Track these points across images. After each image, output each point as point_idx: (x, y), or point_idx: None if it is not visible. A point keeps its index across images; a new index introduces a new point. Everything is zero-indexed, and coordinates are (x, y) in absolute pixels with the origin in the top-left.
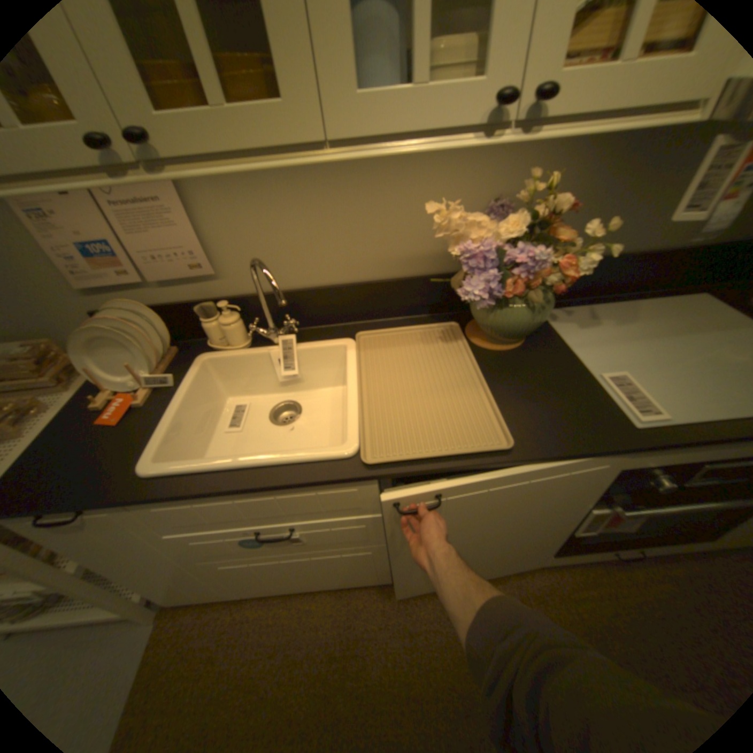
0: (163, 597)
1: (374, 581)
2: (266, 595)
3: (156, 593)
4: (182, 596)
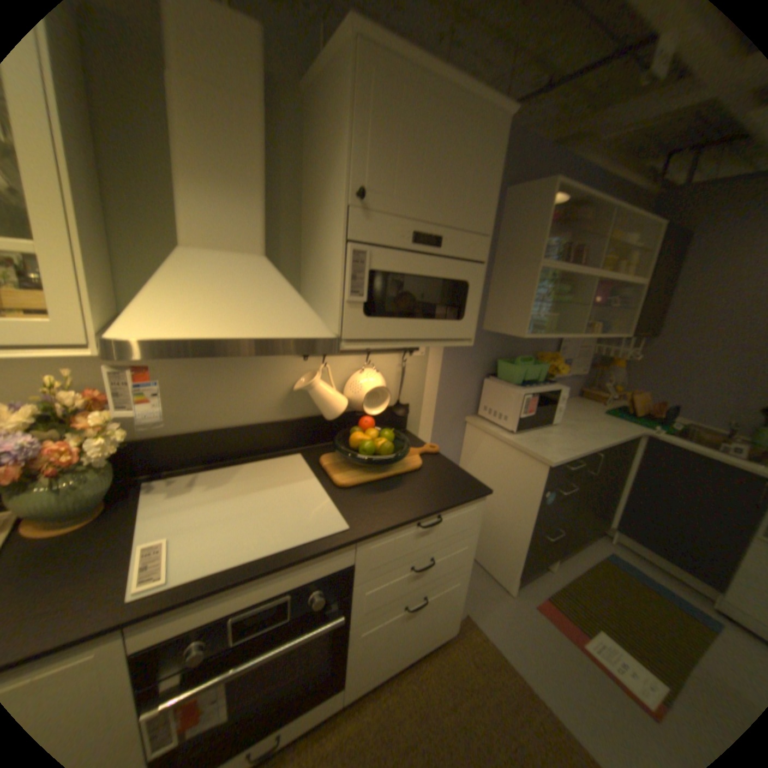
0: None
1: None
2: None
3: None
4: None
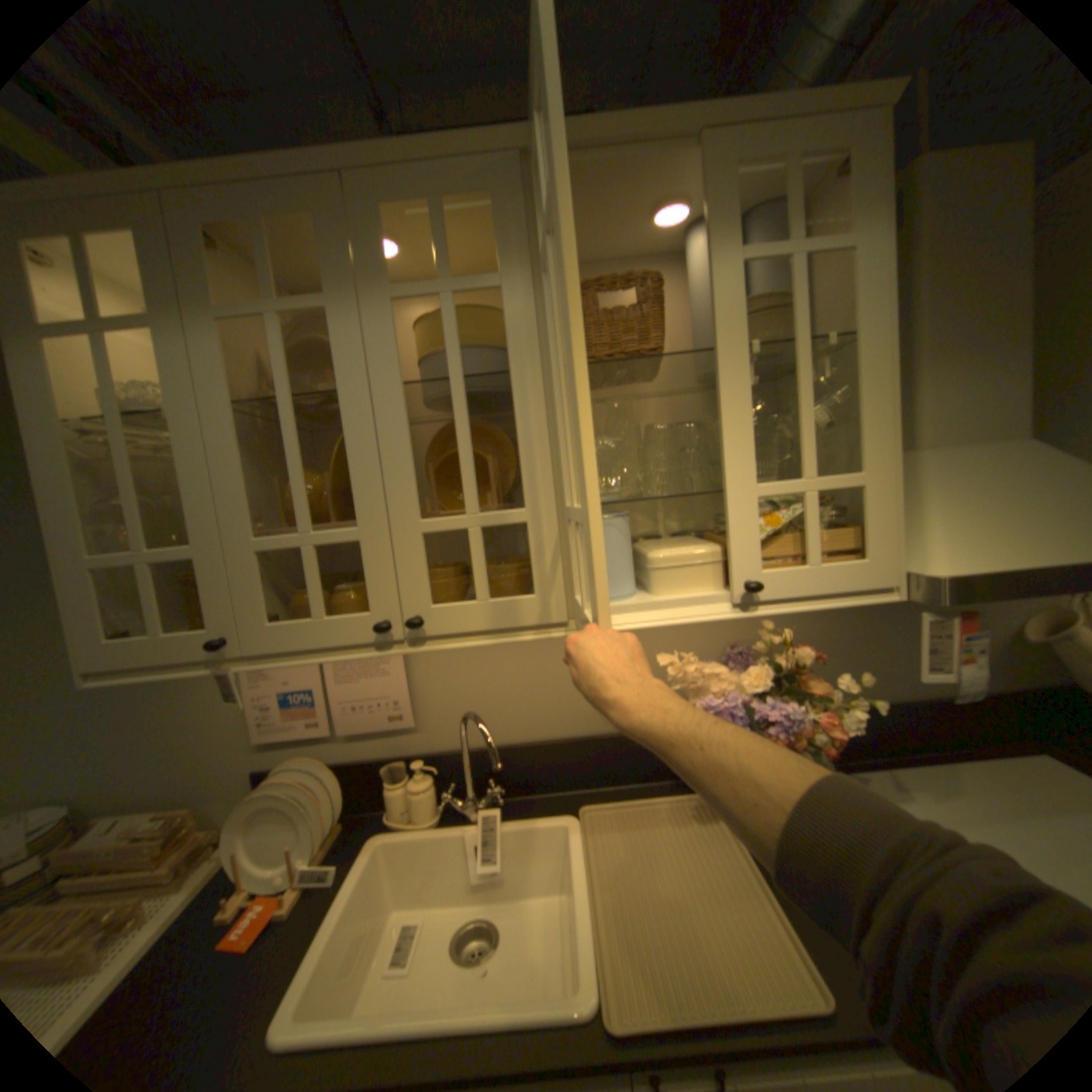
0: None
1: None
2: None
3: None
4: None
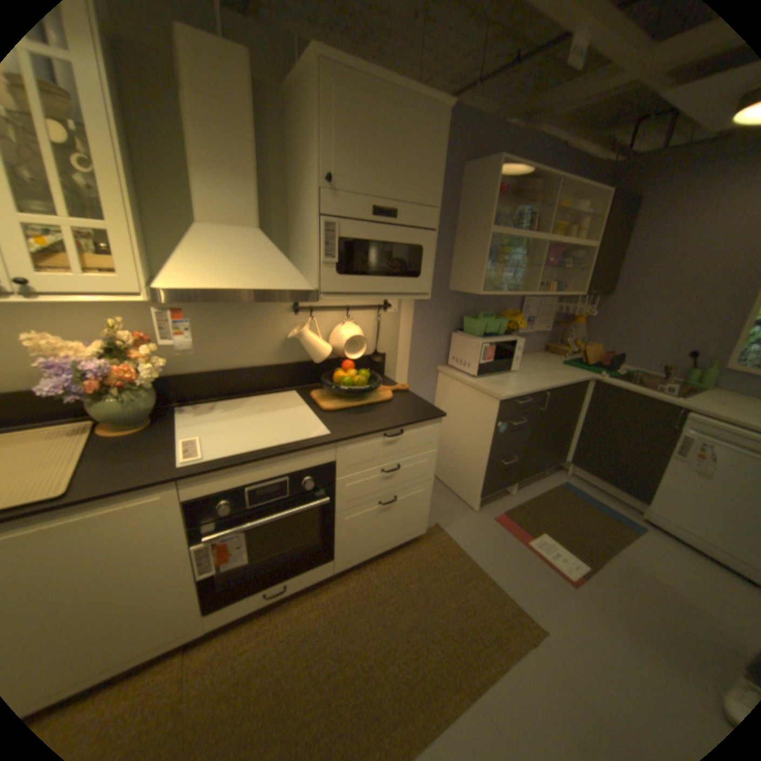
0: None
1: None
2: None
3: None
4: None
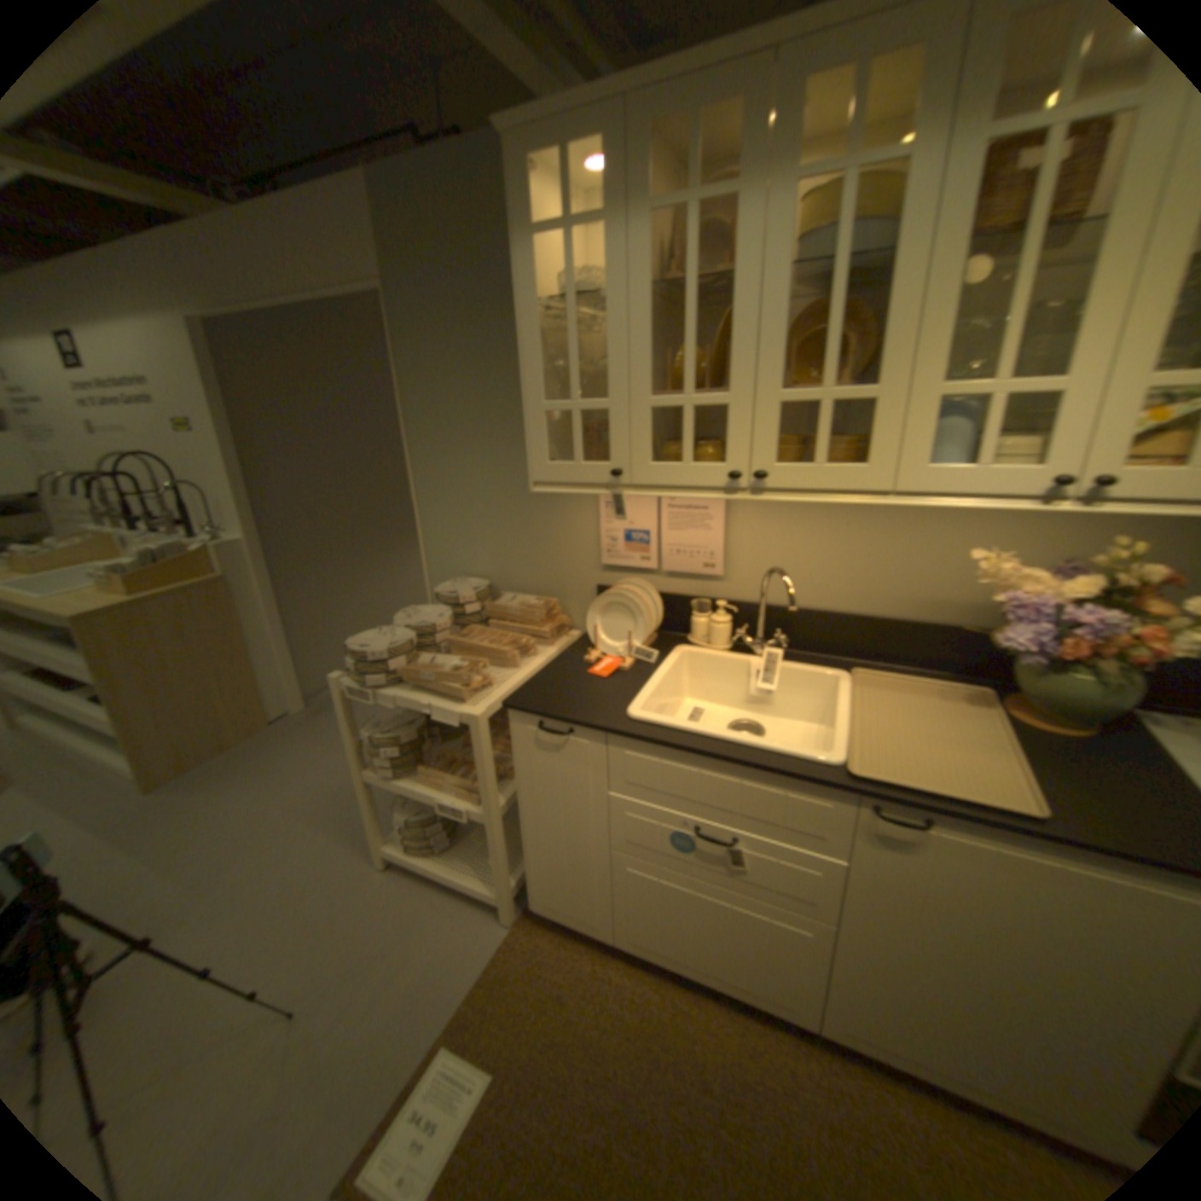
0: (545, 891)
1: (796, 1008)
2: (647, 956)
3: (544, 880)
4: (563, 899)
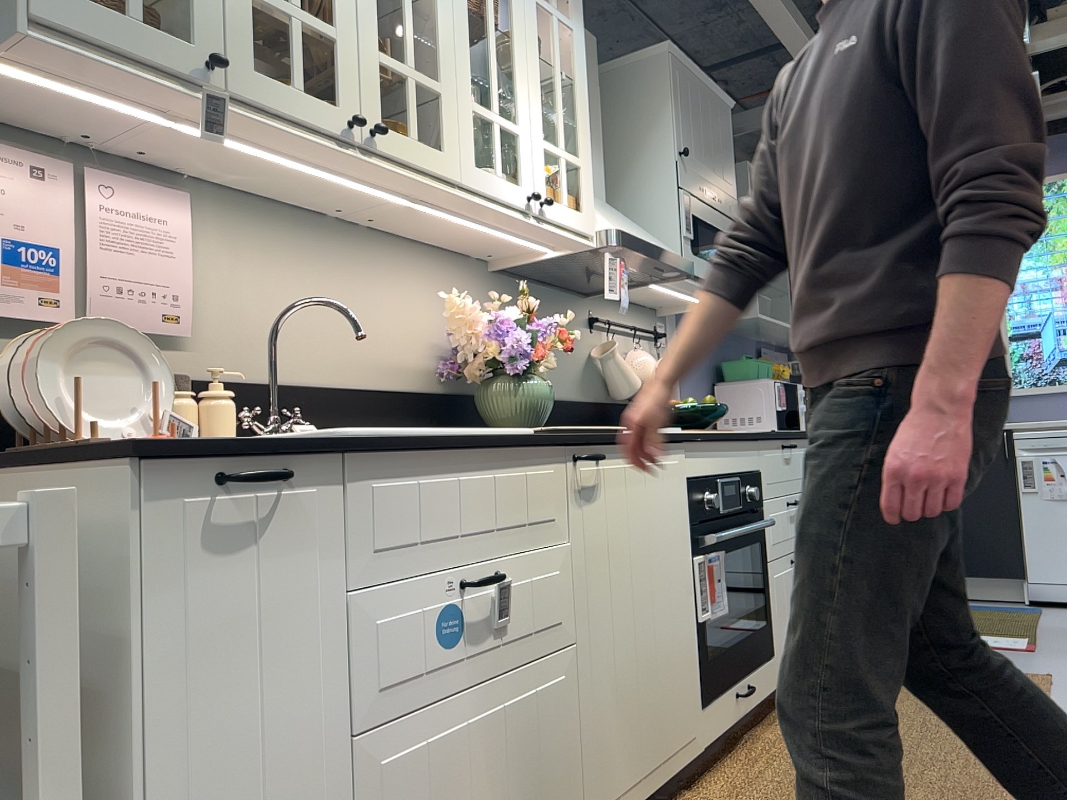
0: None
1: None
2: None
3: None
4: None
